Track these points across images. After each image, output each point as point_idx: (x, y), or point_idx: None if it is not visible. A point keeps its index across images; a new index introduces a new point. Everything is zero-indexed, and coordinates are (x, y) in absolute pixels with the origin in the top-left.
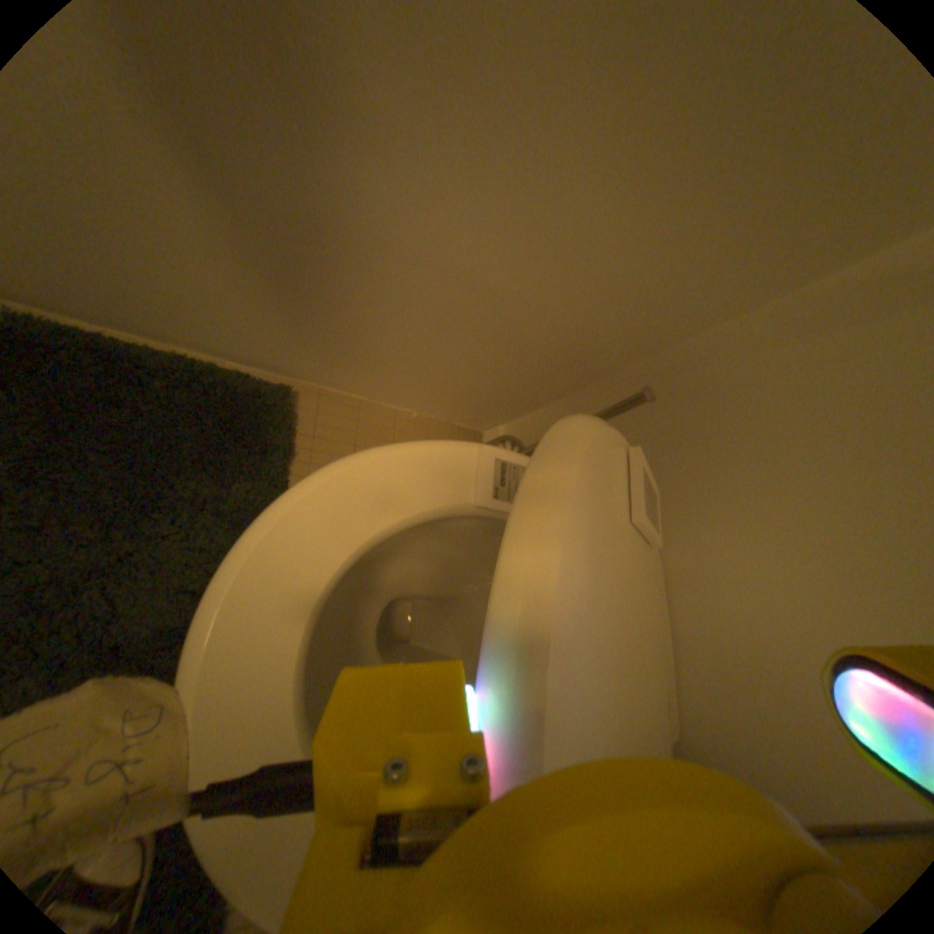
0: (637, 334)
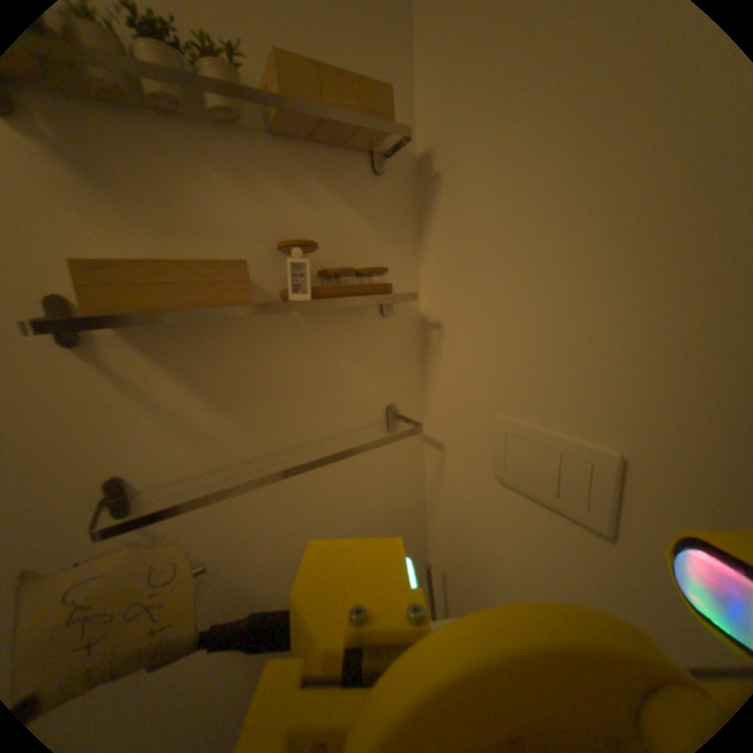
0: (410, 547)
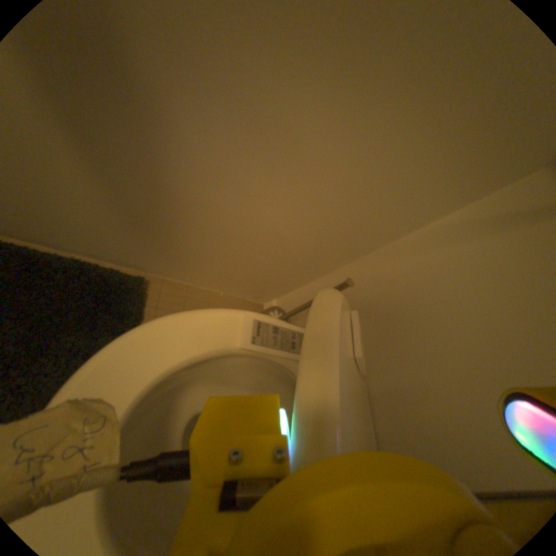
0: (343, 249)
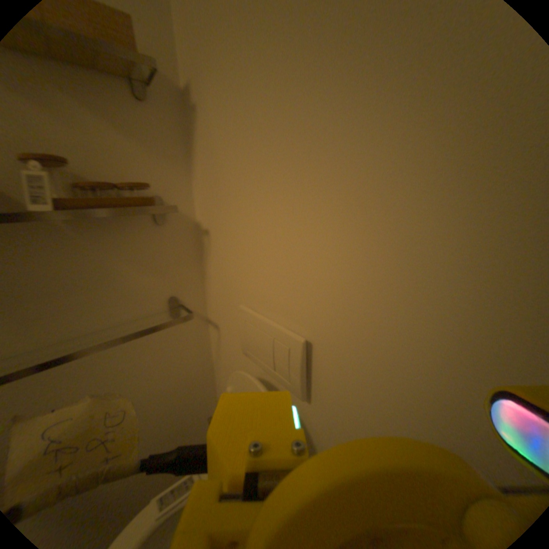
0: (200, 404)
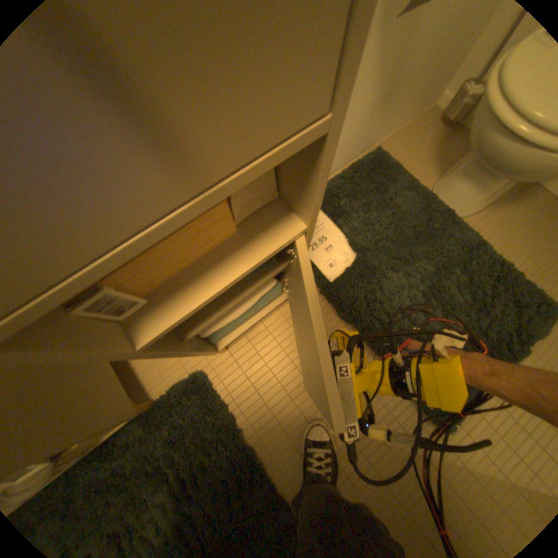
0: None
